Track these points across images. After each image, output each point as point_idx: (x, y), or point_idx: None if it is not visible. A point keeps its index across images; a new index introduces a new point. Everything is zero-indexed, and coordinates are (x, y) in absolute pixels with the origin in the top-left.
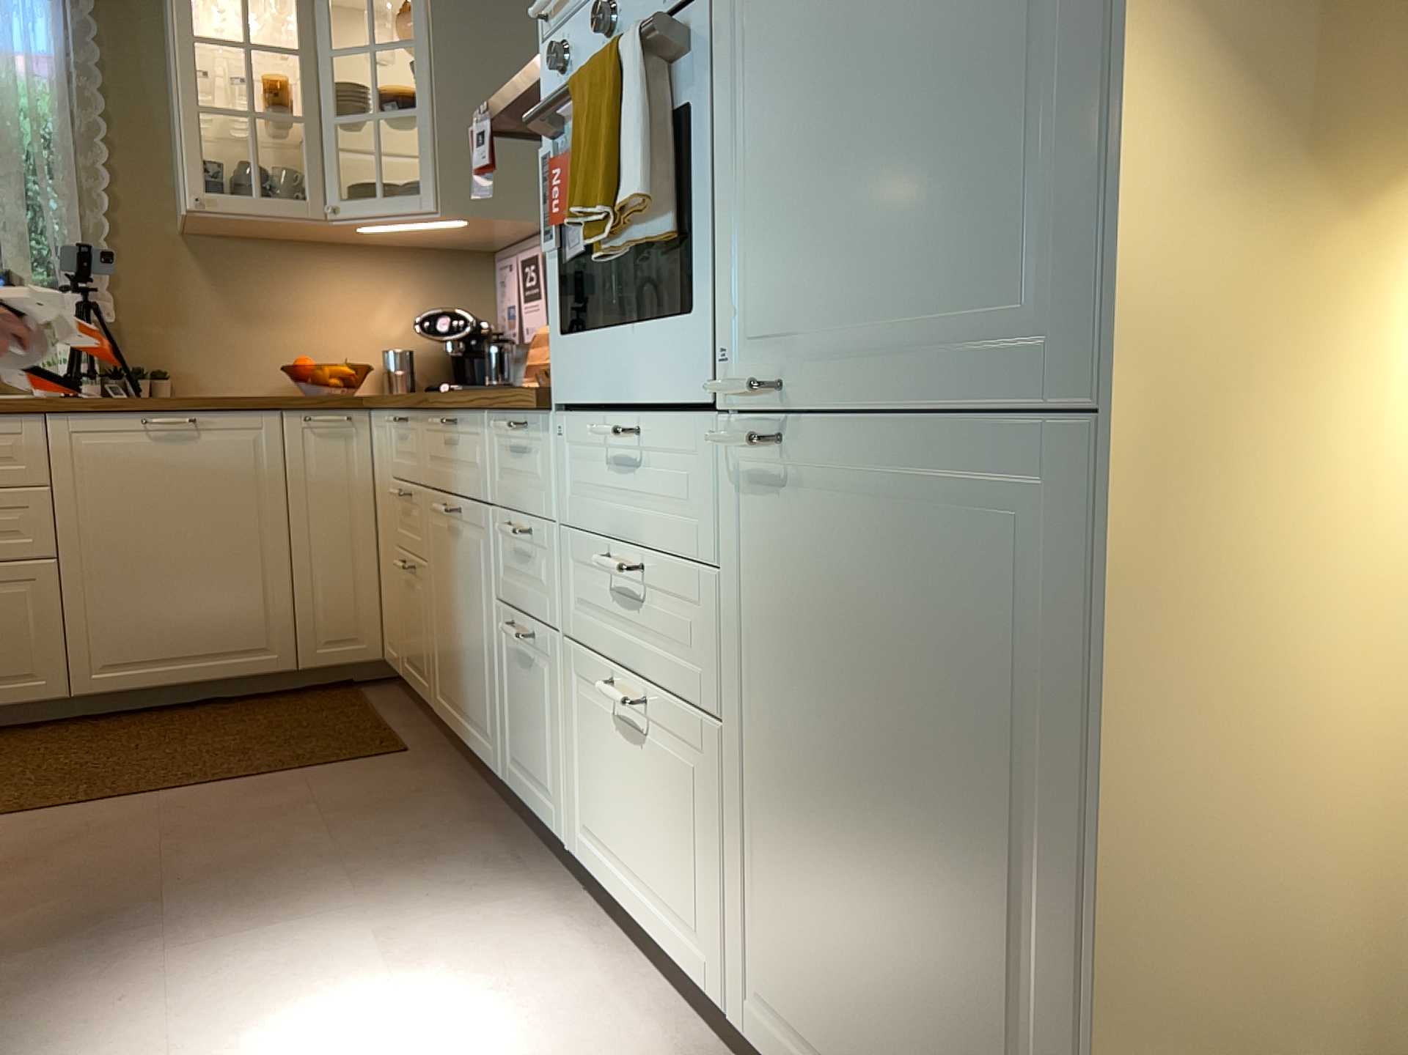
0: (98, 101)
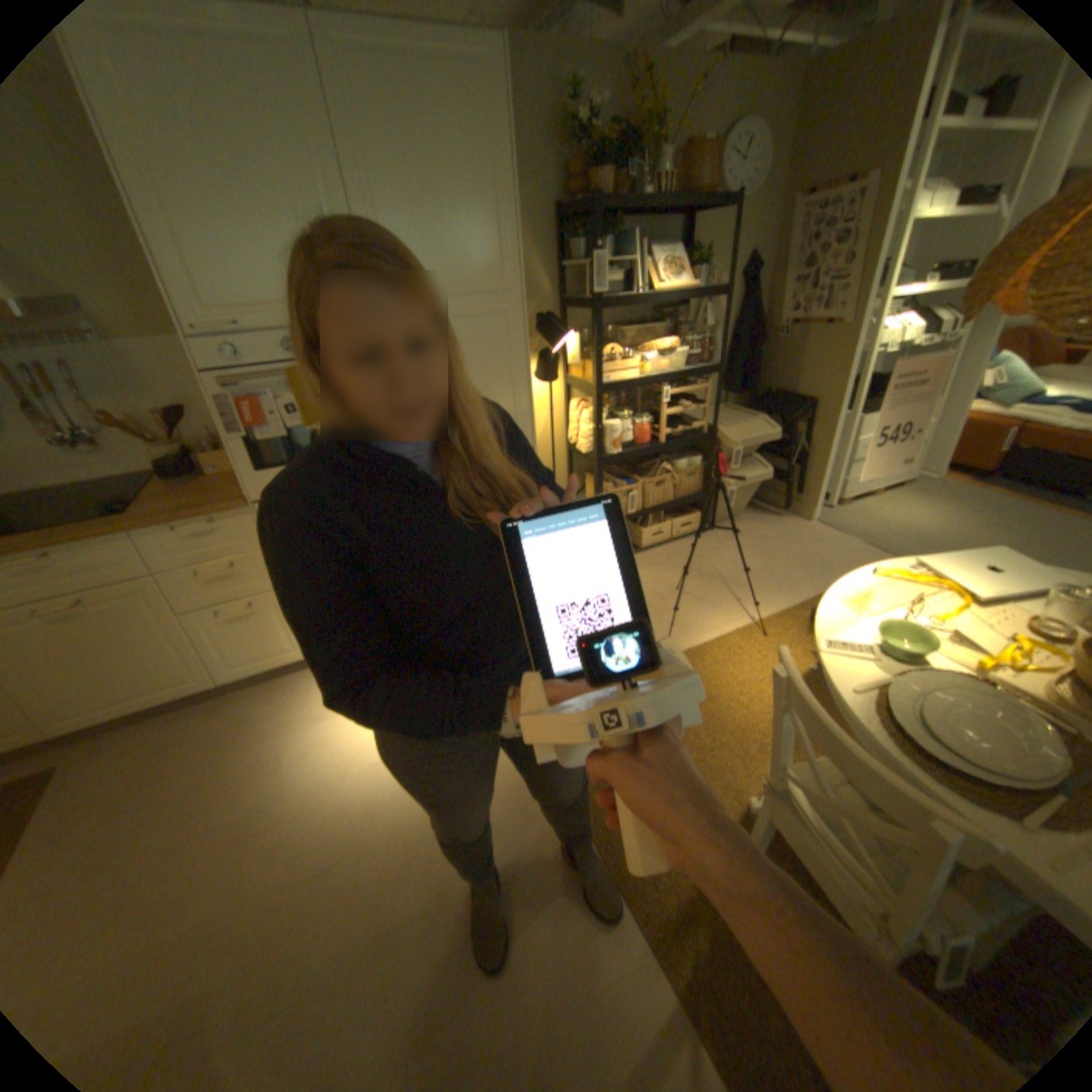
0: None
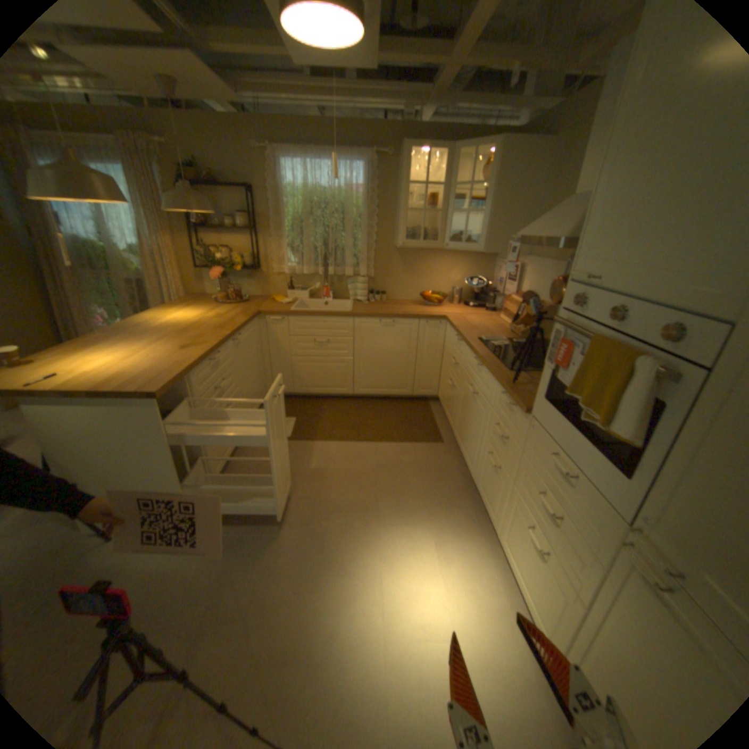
0: (374, 201)
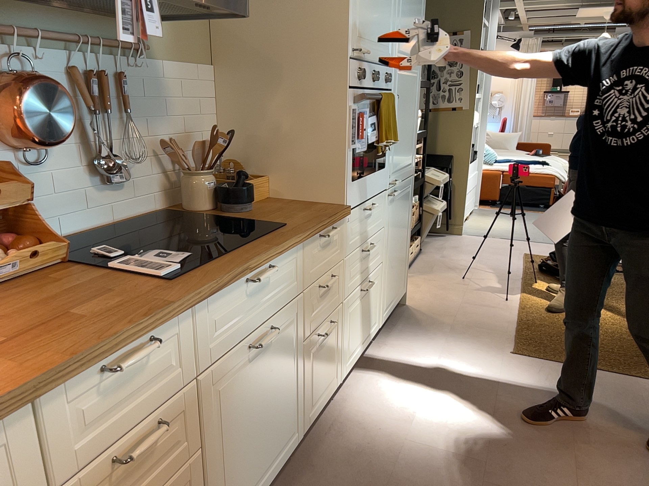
0: None
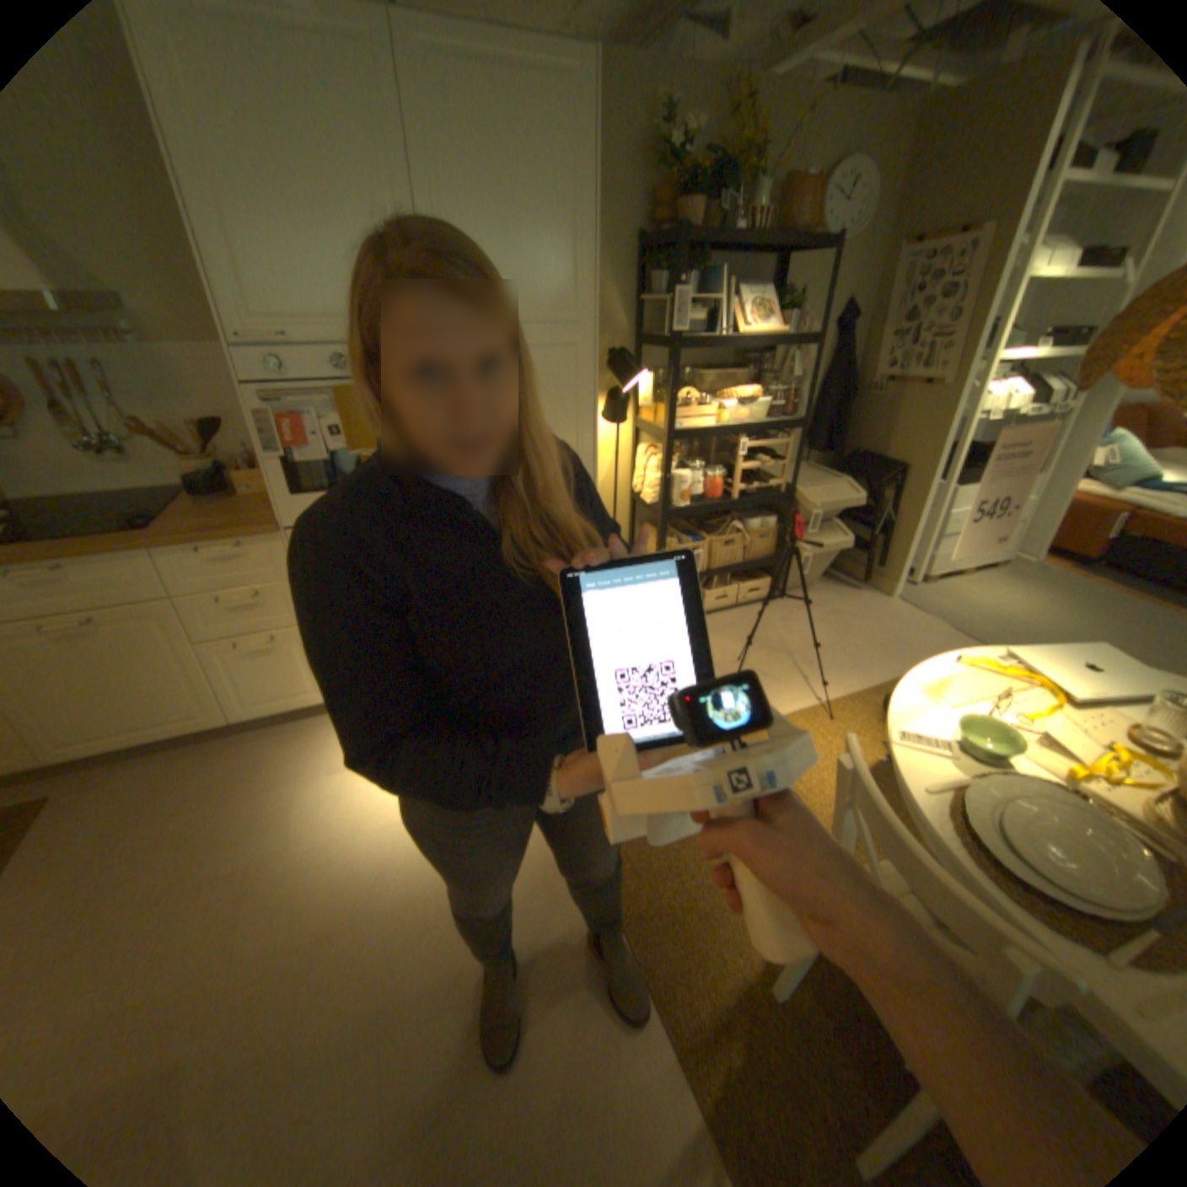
0: None
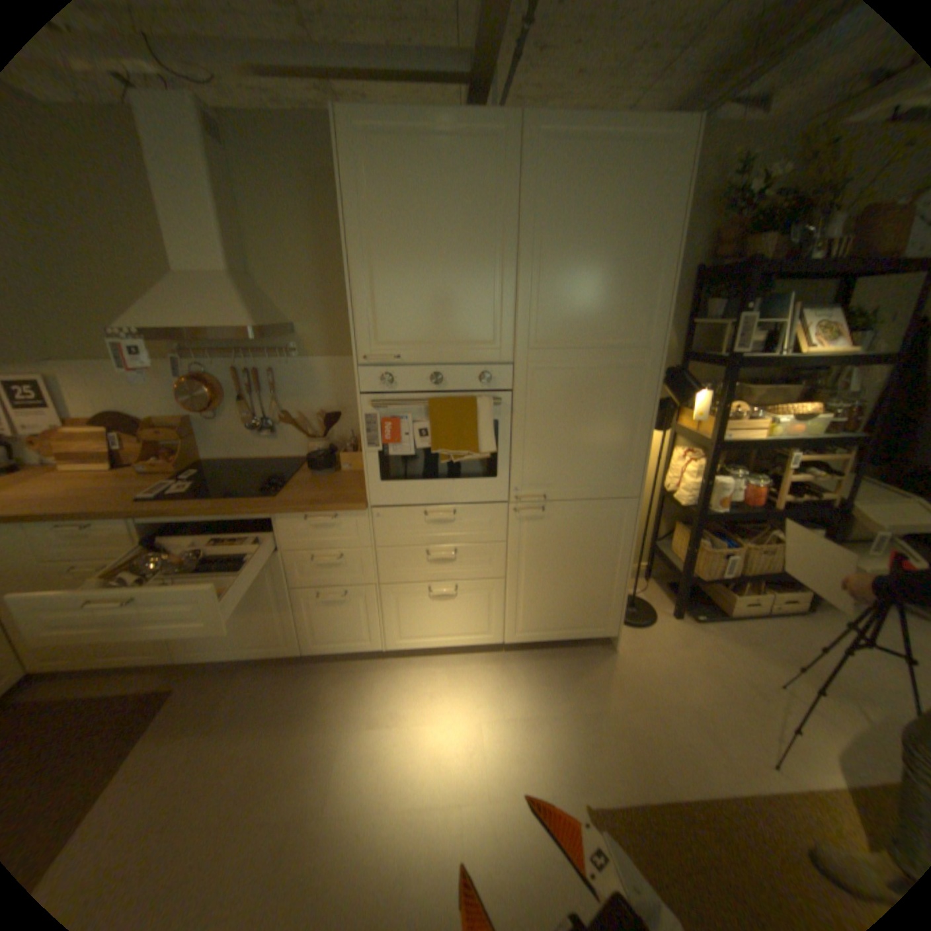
0: None
